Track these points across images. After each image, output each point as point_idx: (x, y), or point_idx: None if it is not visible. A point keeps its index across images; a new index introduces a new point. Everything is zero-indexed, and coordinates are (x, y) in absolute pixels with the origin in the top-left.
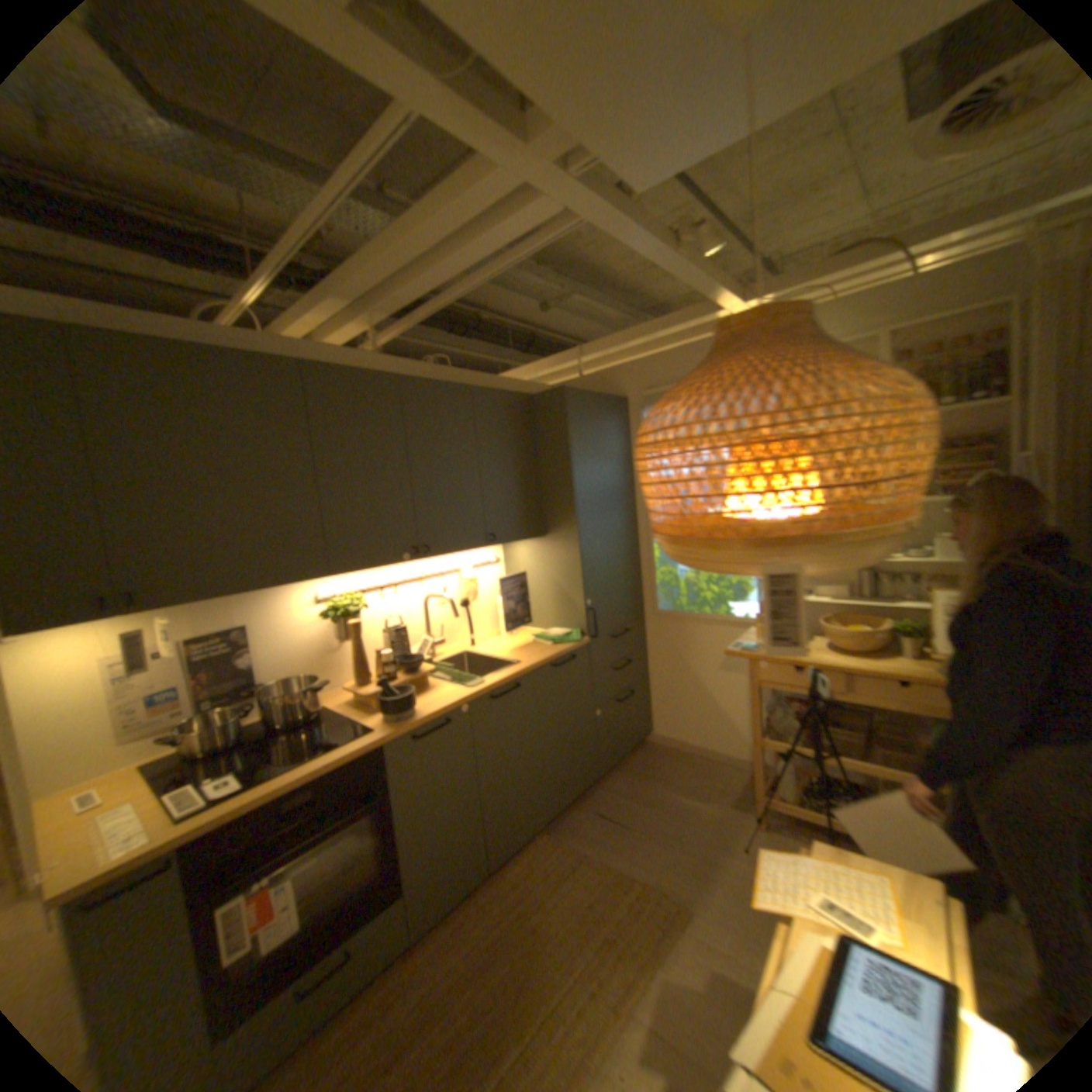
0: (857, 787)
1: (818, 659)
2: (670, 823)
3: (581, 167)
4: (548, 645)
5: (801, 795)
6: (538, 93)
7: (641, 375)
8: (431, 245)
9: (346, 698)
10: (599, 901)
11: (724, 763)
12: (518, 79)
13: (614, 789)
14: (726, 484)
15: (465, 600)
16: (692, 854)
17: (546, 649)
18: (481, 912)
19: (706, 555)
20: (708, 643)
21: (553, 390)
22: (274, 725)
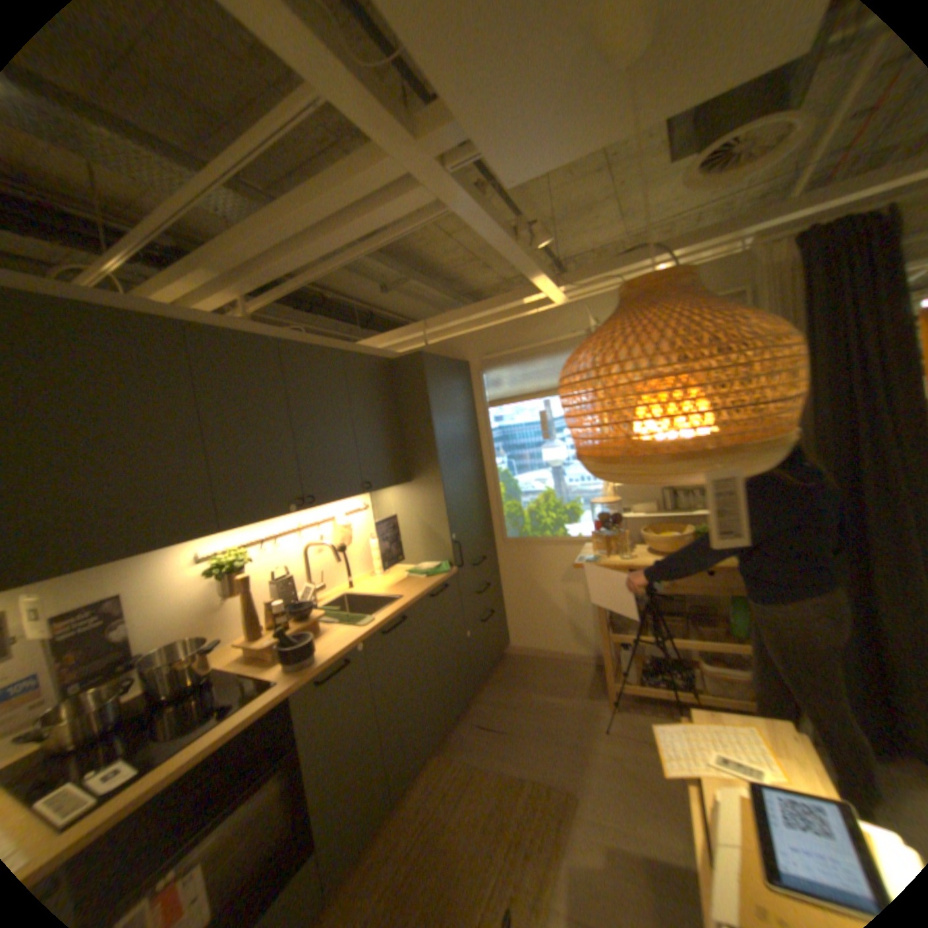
0: (678, 662)
1: (645, 562)
2: (540, 721)
3: (457, 165)
4: (422, 578)
5: (640, 676)
6: (449, 92)
7: (479, 343)
8: (315, 221)
9: (234, 655)
10: (496, 807)
11: (571, 661)
12: (435, 77)
13: (487, 700)
14: (672, 406)
15: (341, 545)
16: (564, 745)
17: (422, 582)
18: (387, 846)
19: (649, 469)
20: (550, 561)
21: (411, 355)
22: (158, 696)
